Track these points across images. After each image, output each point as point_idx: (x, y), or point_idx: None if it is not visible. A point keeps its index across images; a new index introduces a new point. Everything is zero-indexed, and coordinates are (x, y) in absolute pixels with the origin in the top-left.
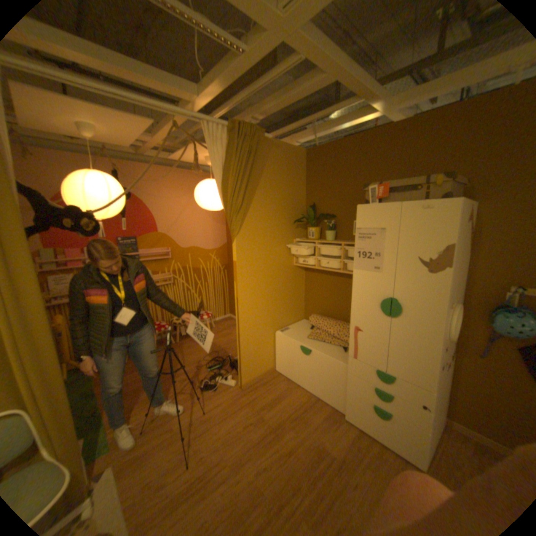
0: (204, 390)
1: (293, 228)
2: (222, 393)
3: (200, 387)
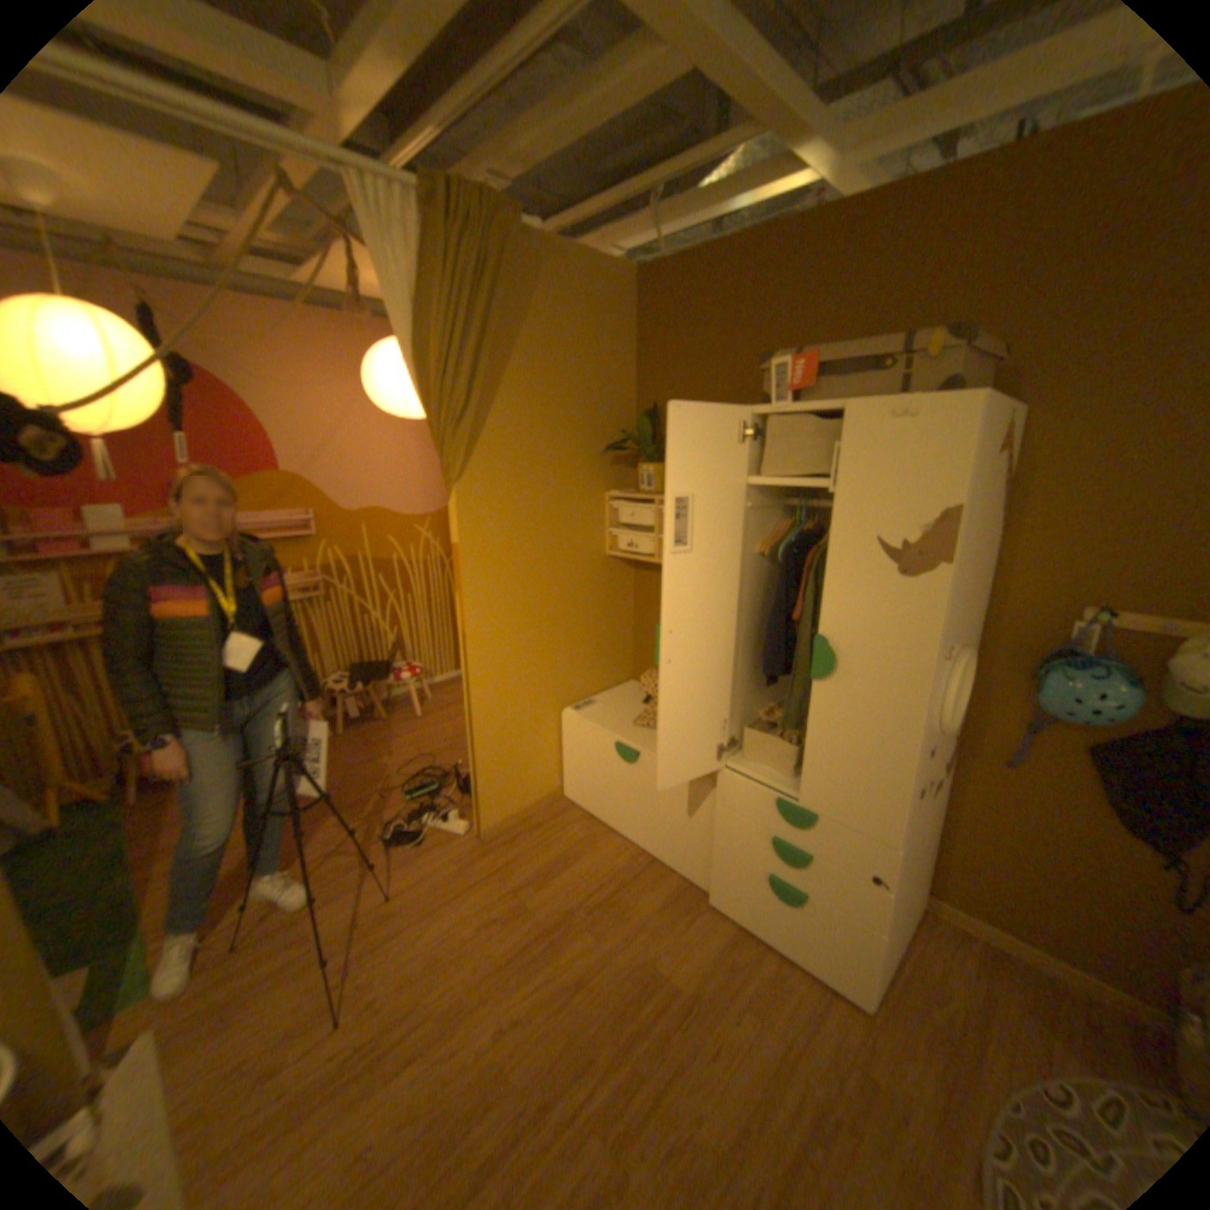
0: (392, 845)
1: (603, 467)
2: (435, 850)
3: (384, 838)
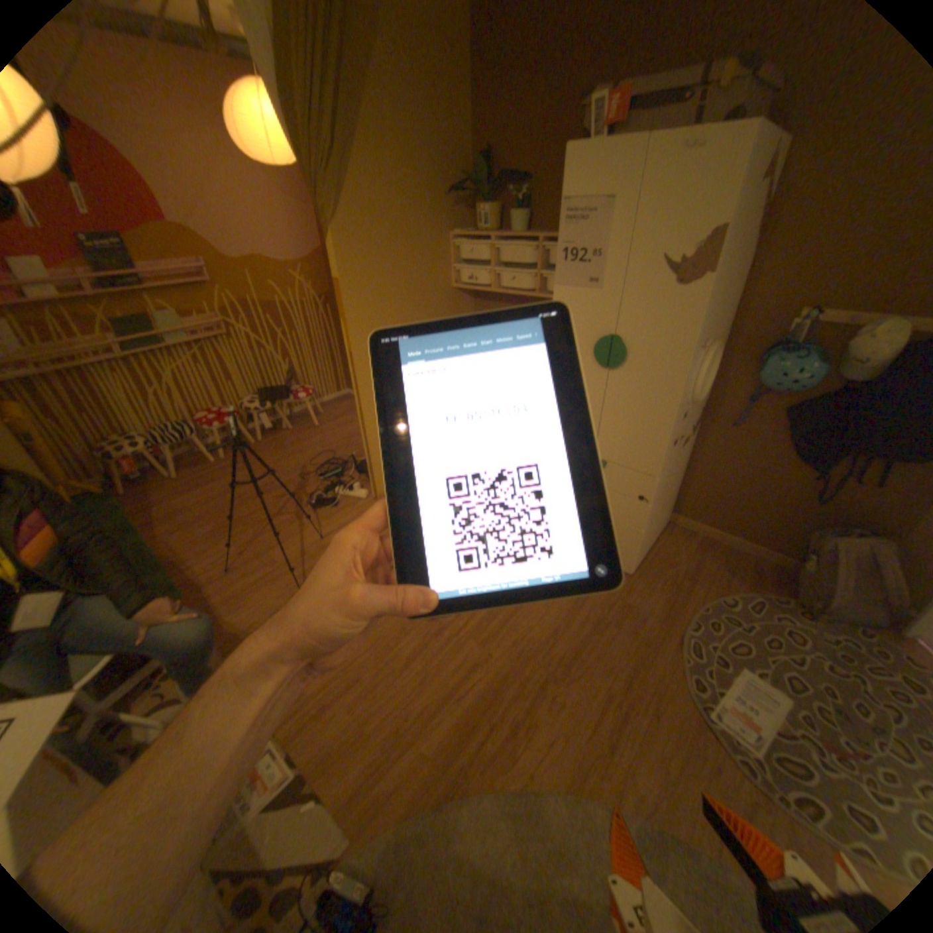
0: (317, 507)
1: (447, 208)
2: (347, 508)
3: (310, 503)
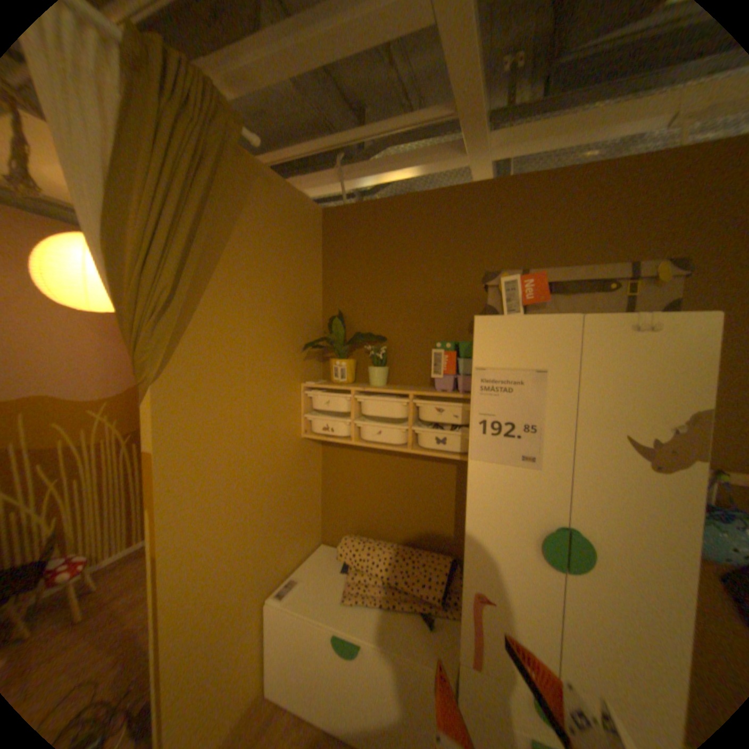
0: None
1: (300, 361)
2: None
3: None
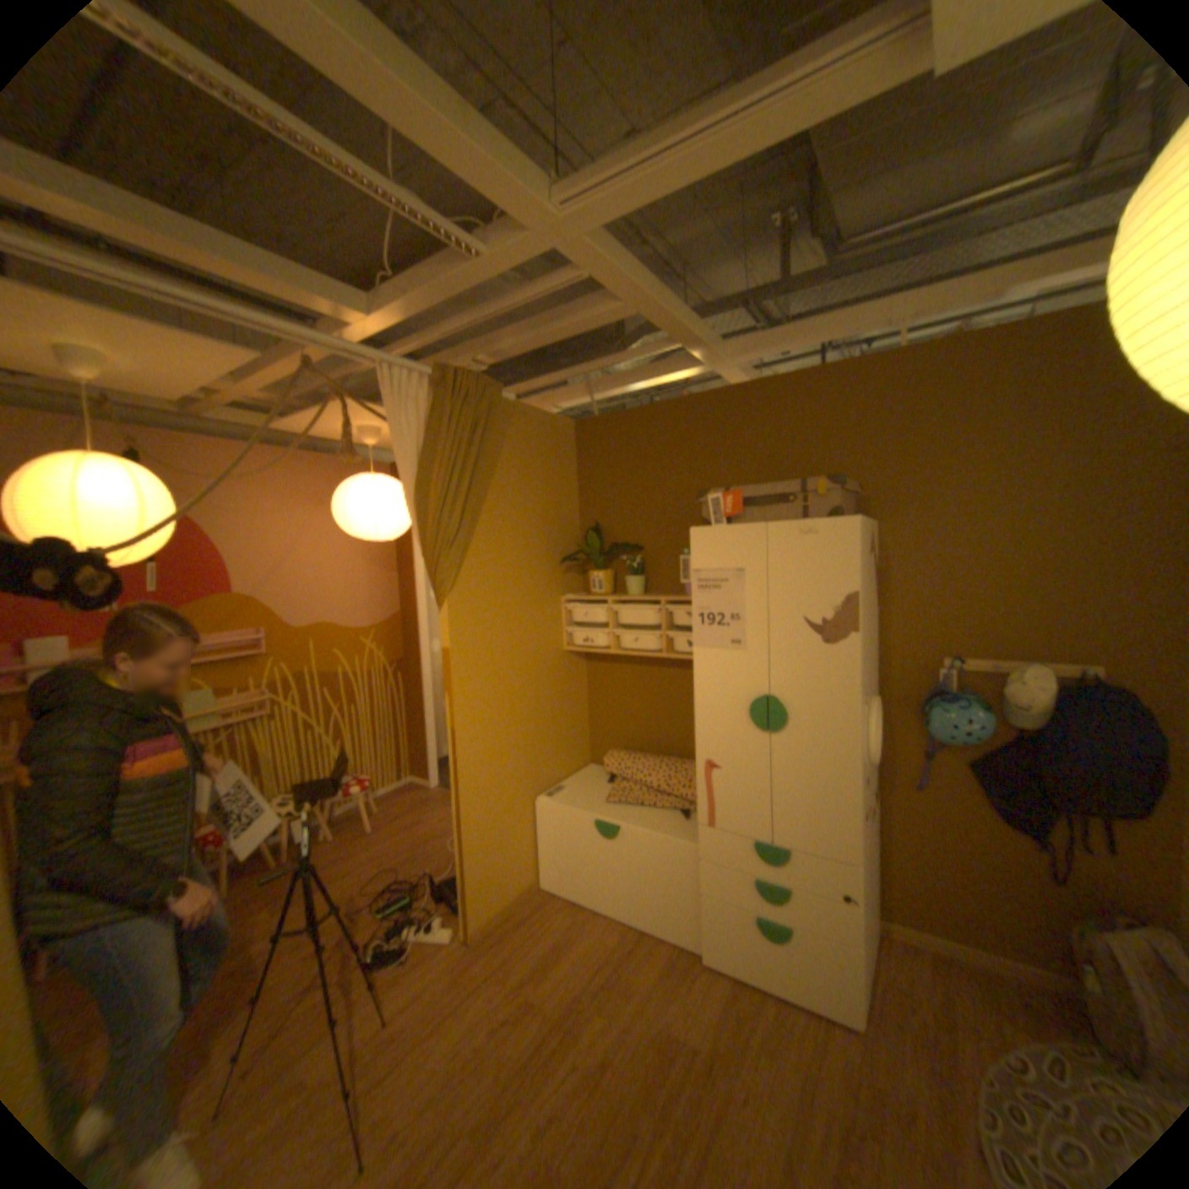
0: (374, 969)
1: (558, 575)
2: (422, 965)
3: (363, 963)
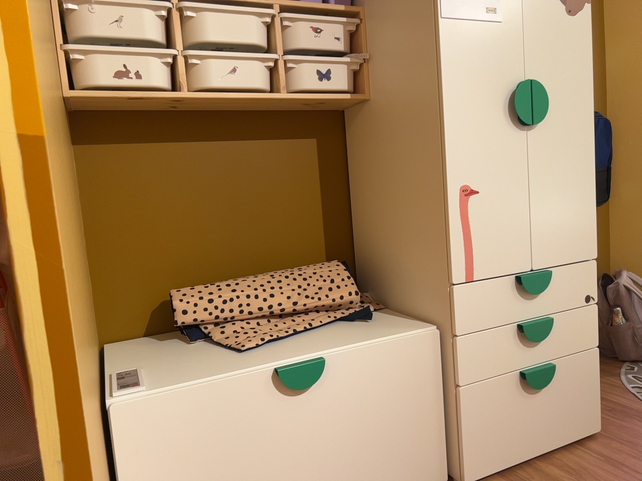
0: None
1: None
2: None
3: None
